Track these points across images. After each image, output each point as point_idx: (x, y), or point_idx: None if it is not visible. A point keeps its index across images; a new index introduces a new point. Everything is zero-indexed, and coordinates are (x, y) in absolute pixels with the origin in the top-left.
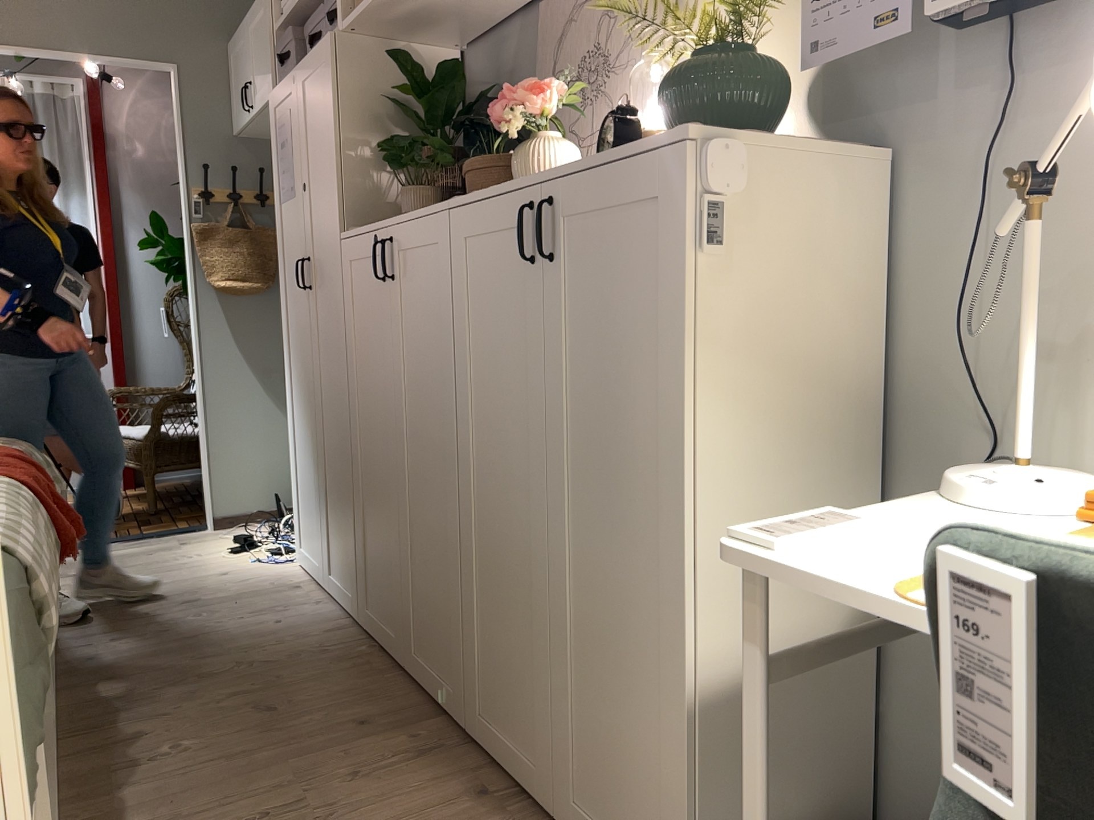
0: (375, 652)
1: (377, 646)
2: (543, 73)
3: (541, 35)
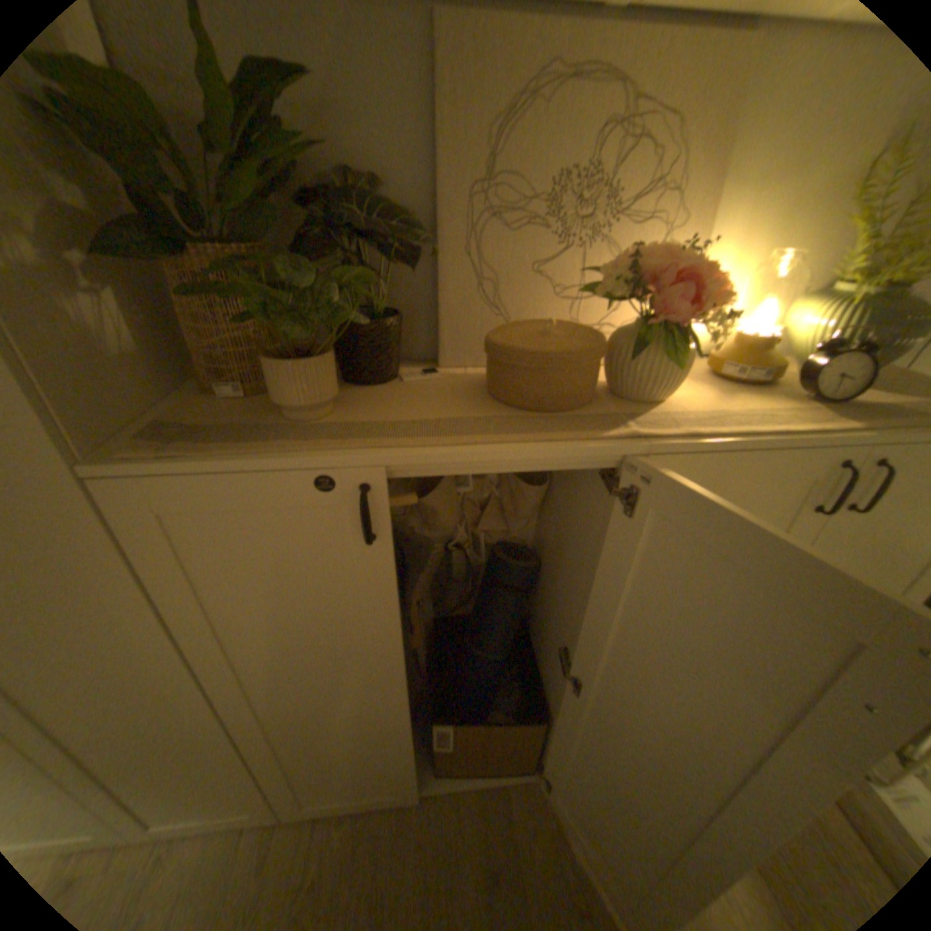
0: (350, 821)
1: (340, 815)
2: (459, 158)
3: (446, 82)
